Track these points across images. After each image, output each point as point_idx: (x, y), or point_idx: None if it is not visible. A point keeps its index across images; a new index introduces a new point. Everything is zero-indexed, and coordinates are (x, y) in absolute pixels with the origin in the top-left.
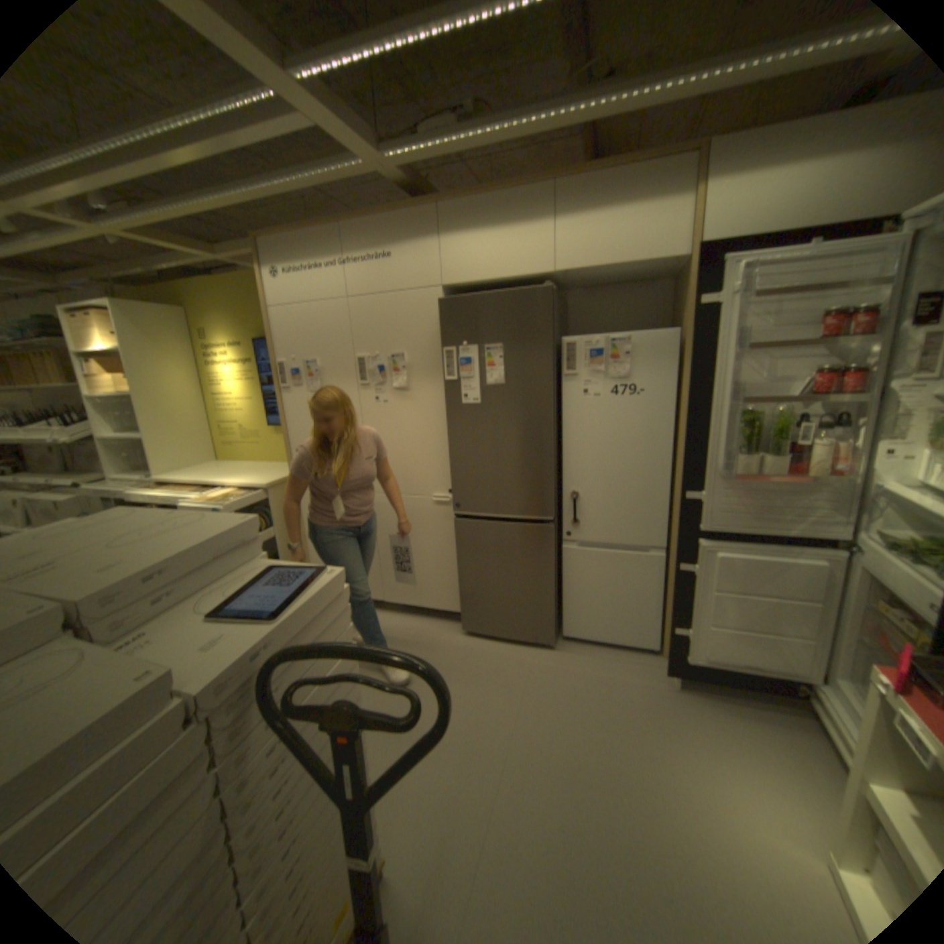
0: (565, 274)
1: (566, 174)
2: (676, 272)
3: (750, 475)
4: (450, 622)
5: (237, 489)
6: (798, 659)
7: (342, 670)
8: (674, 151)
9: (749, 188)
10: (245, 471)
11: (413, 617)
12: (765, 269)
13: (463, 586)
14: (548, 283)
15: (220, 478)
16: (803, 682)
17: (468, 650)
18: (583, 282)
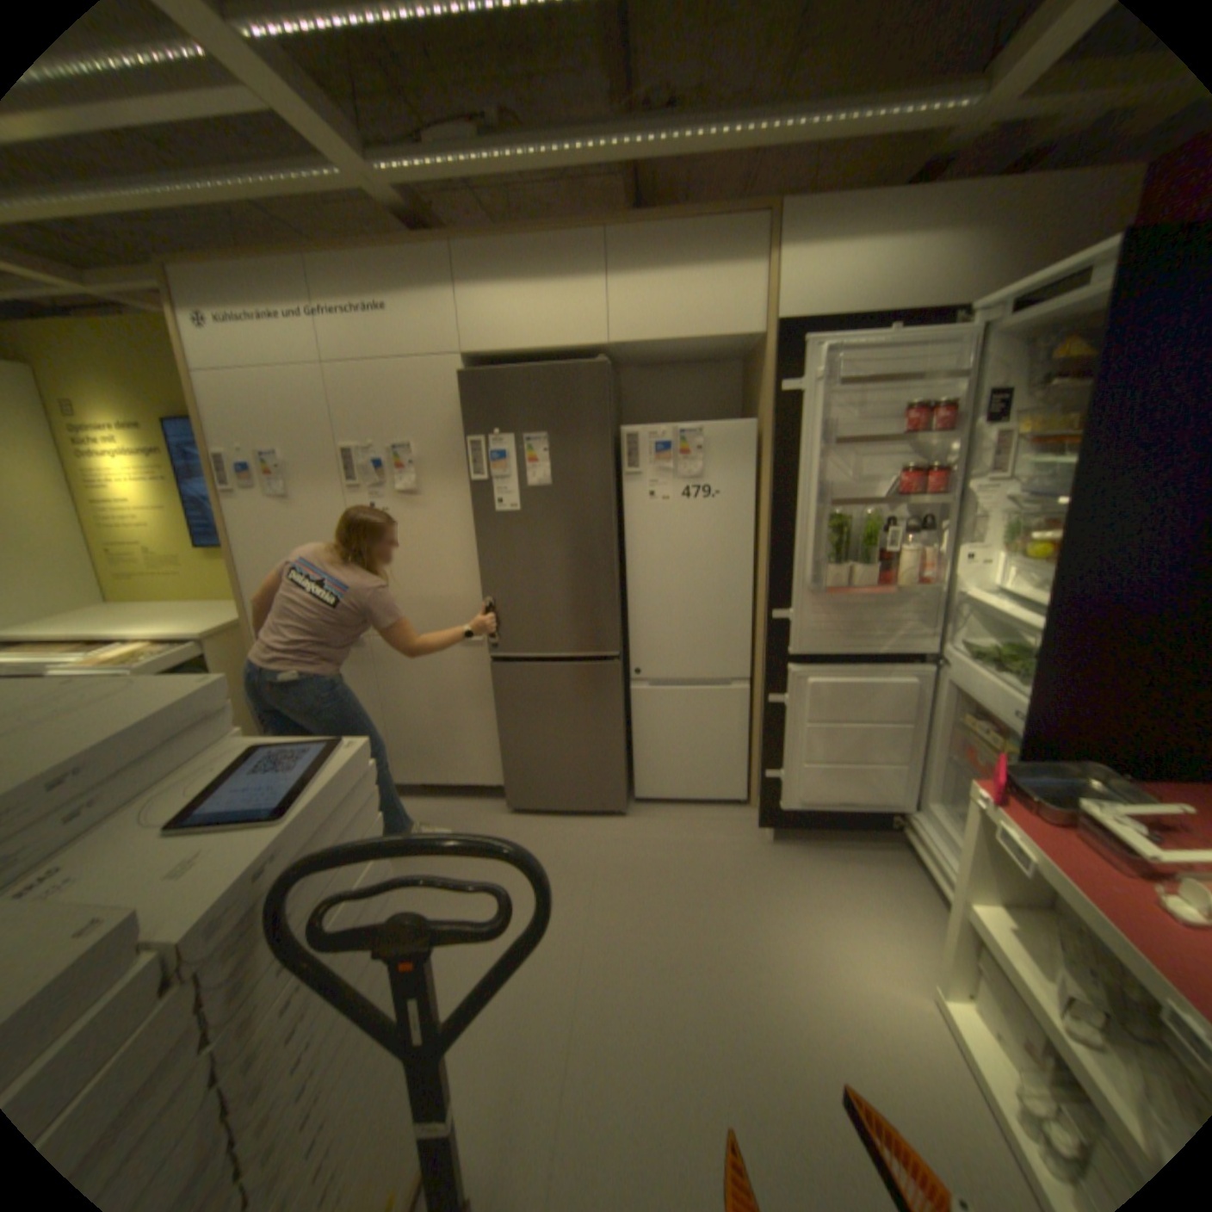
0: (620, 347)
1: (619, 221)
2: (746, 353)
3: (839, 587)
4: (489, 800)
5: (151, 644)
6: (891, 788)
7: (366, 880)
8: (744, 208)
9: (825, 261)
10: (158, 615)
11: (437, 800)
12: (848, 355)
13: (506, 750)
14: (602, 357)
15: (117, 628)
16: (896, 811)
17: (518, 832)
18: (640, 359)
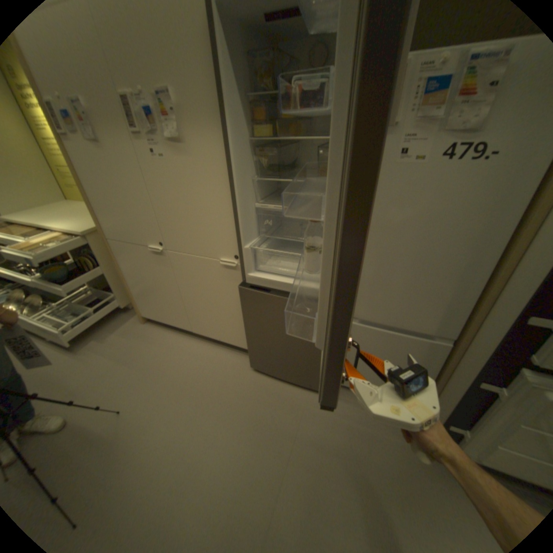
0: None
1: None
2: None
3: None
4: (243, 354)
5: (59, 235)
6: None
7: None
8: None
9: None
10: (77, 213)
11: (215, 346)
12: None
13: (250, 339)
14: None
15: (51, 221)
16: None
17: (253, 387)
18: None
